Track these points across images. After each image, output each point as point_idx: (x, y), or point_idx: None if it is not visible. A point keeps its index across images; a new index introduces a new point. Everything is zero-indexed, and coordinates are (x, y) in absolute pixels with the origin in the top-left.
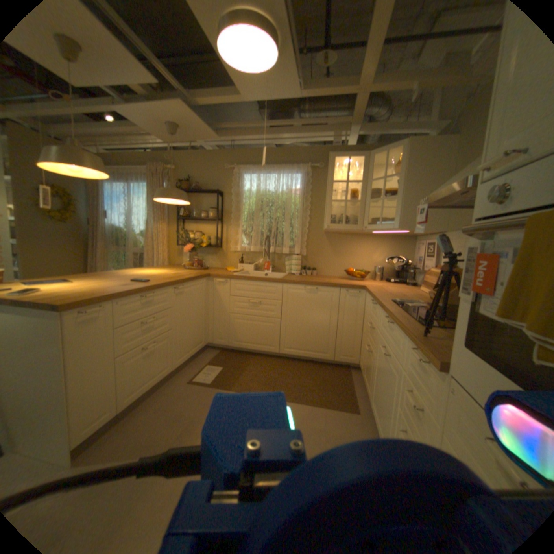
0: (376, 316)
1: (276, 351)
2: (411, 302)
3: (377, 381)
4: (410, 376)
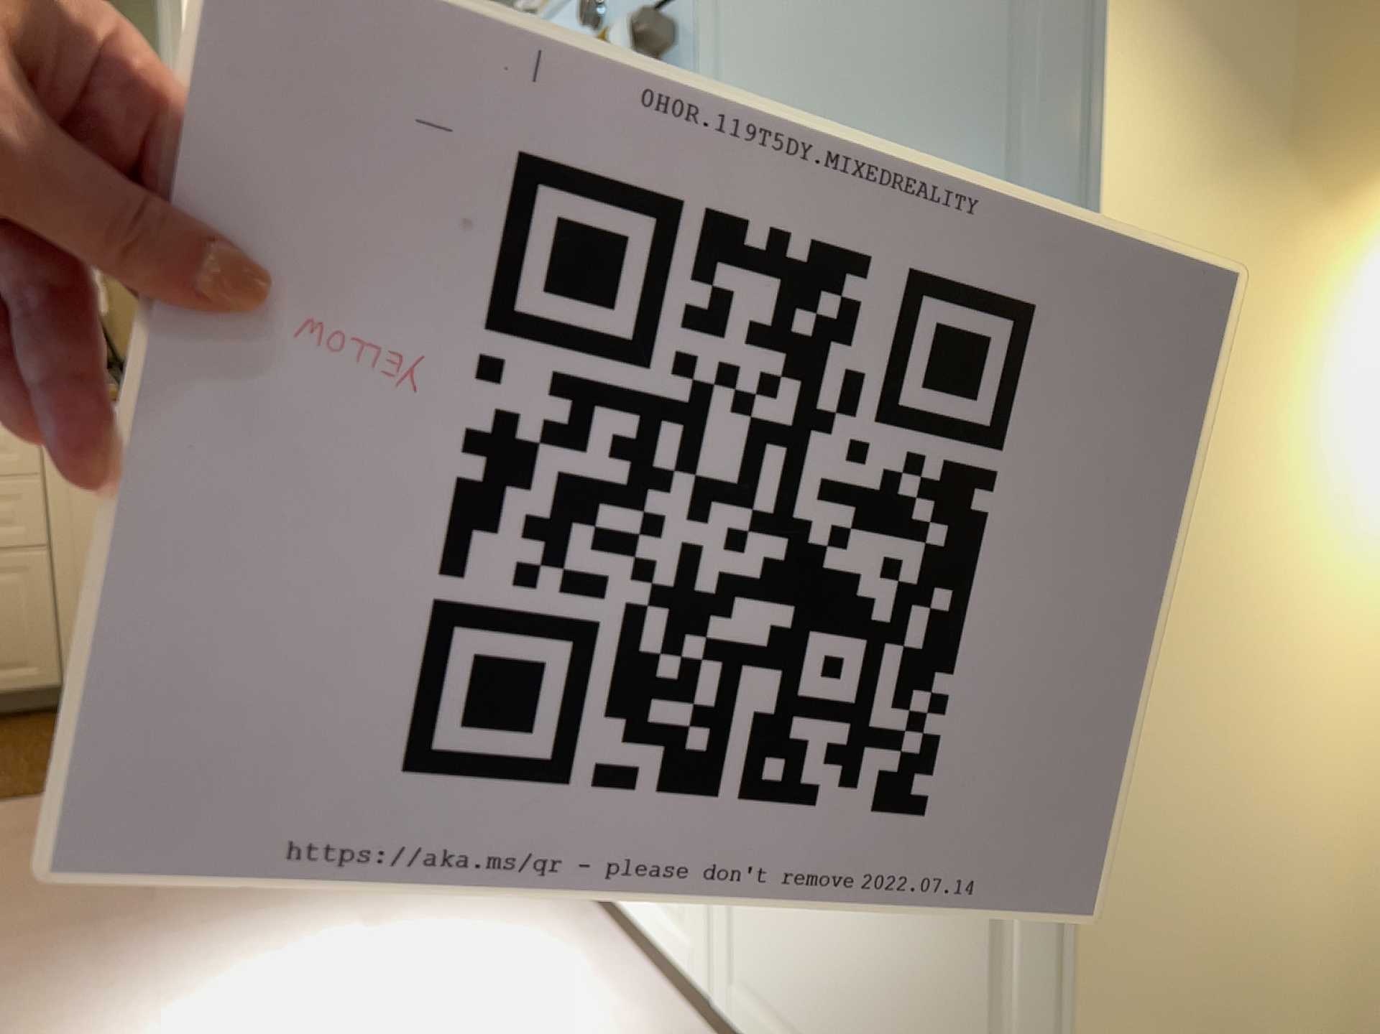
0: None
1: (48, 679)
2: None
3: None
4: None
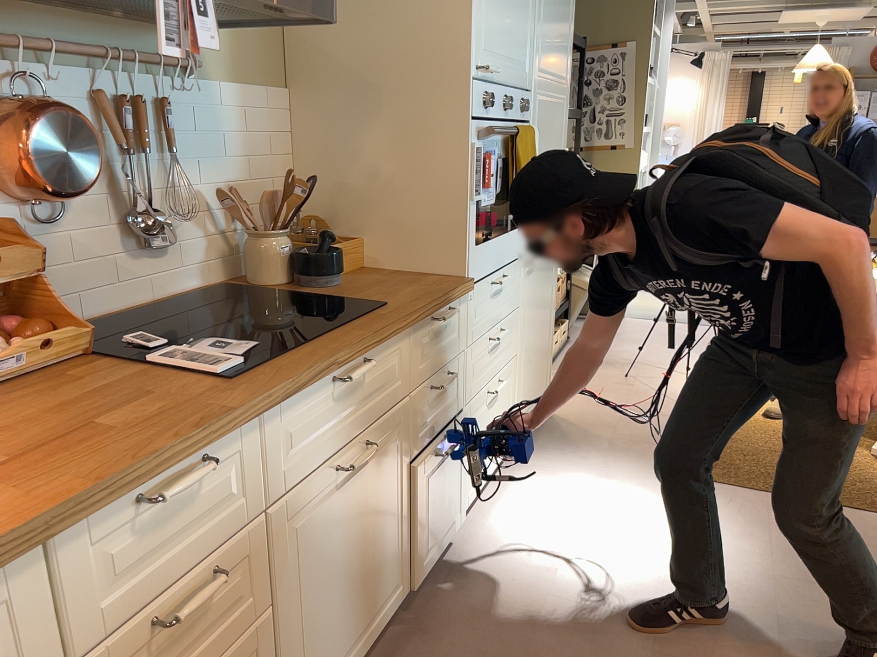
0: (229, 492)
1: None
2: (205, 352)
3: (318, 607)
4: (426, 371)
